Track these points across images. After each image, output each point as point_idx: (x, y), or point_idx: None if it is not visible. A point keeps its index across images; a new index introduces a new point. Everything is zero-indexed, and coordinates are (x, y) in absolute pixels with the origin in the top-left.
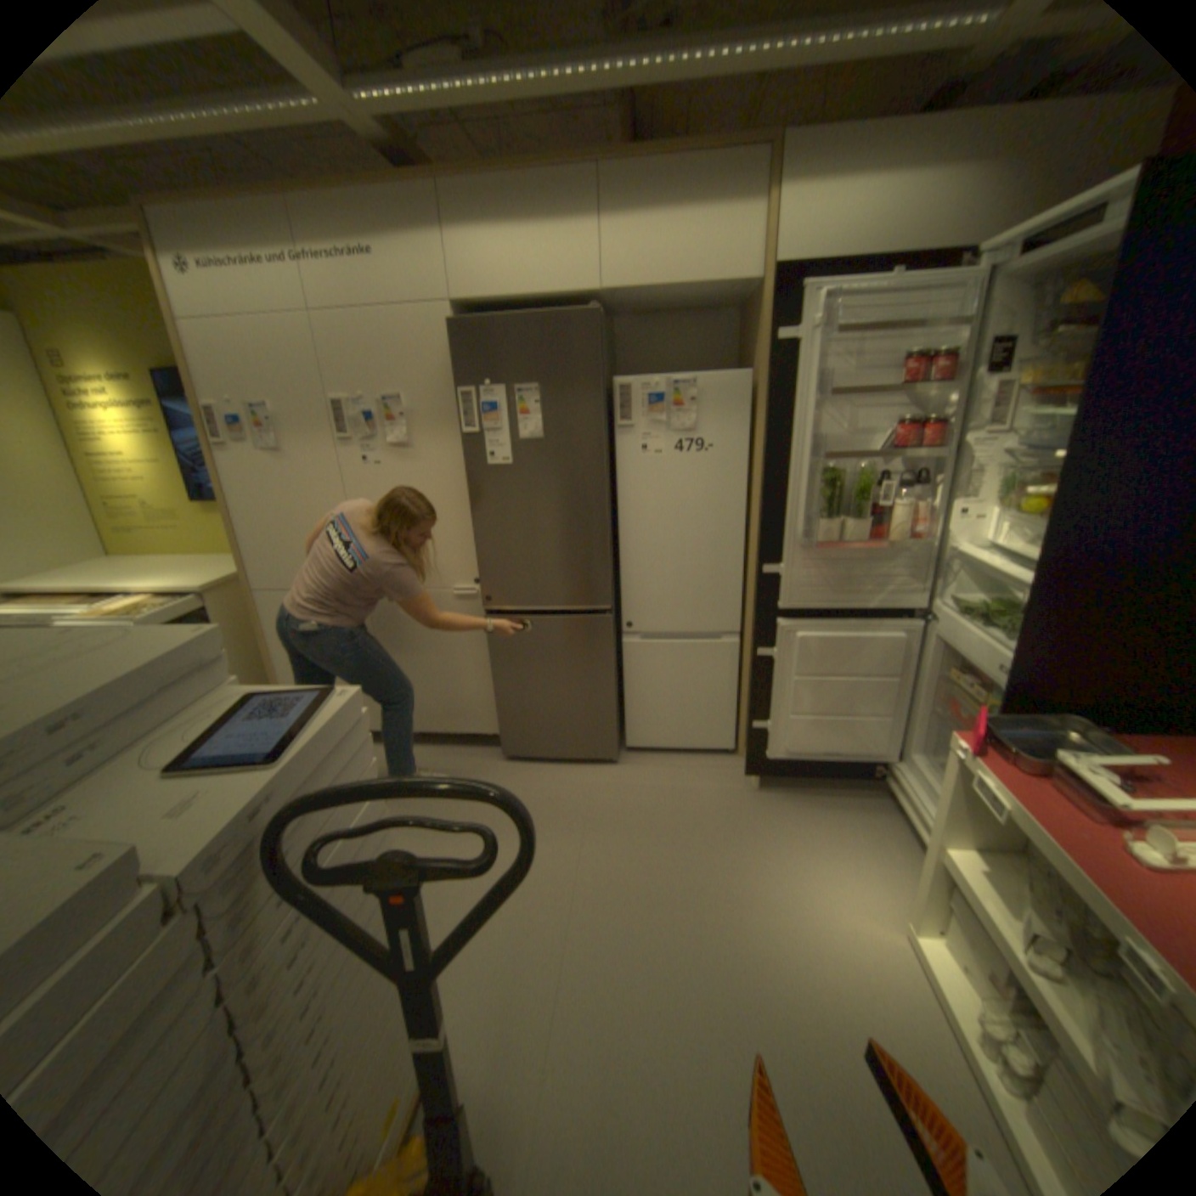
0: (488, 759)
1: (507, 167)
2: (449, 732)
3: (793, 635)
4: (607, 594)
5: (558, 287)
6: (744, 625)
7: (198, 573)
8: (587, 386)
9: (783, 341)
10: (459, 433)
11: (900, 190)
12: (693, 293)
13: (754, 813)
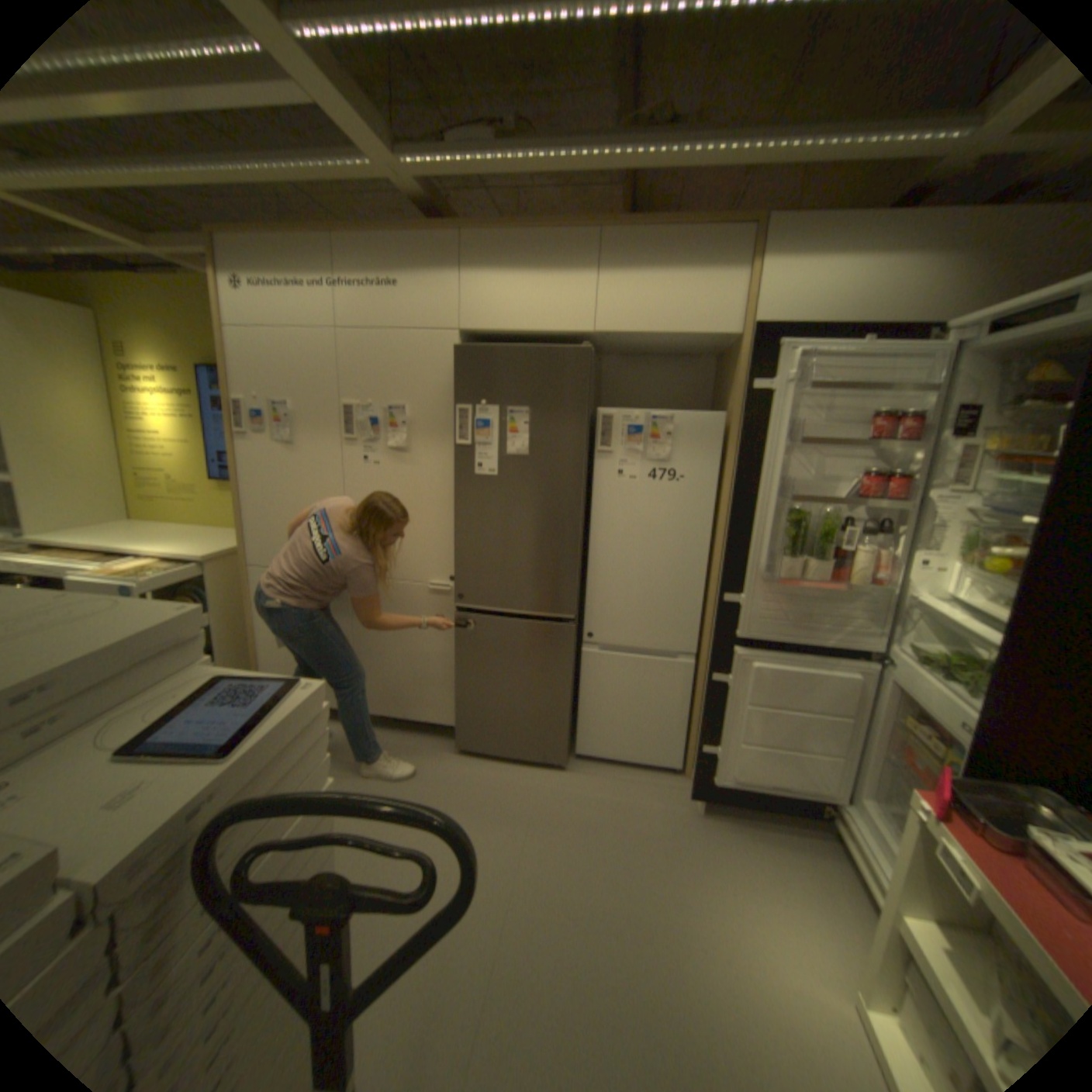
0: (441, 750)
1: (523, 225)
2: (408, 719)
3: (750, 665)
4: (573, 604)
5: (557, 326)
6: (701, 648)
7: (204, 543)
8: (573, 413)
9: (758, 390)
10: (454, 444)
11: (873, 269)
12: (676, 342)
13: (699, 840)
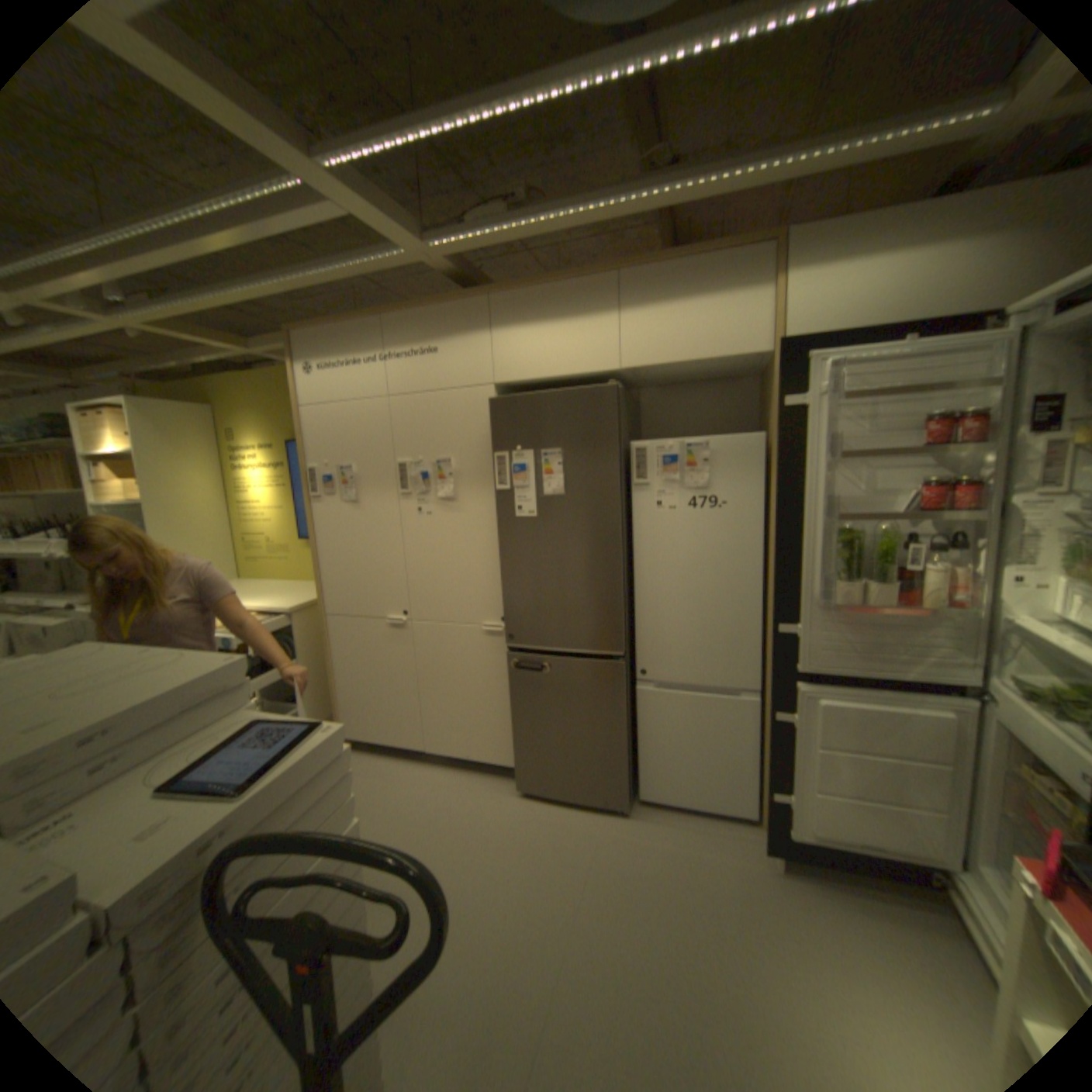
0: (503, 792)
1: (544, 281)
2: (471, 760)
3: (816, 703)
4: (620, 641)
5: (583, 369)
6: (766, 684)
7: (293, 596)
8: (604, 450)
9: (790, 406)
10: (496, 490)
11: (913, 264)
12: (708, 367)
13: (778, 904)
